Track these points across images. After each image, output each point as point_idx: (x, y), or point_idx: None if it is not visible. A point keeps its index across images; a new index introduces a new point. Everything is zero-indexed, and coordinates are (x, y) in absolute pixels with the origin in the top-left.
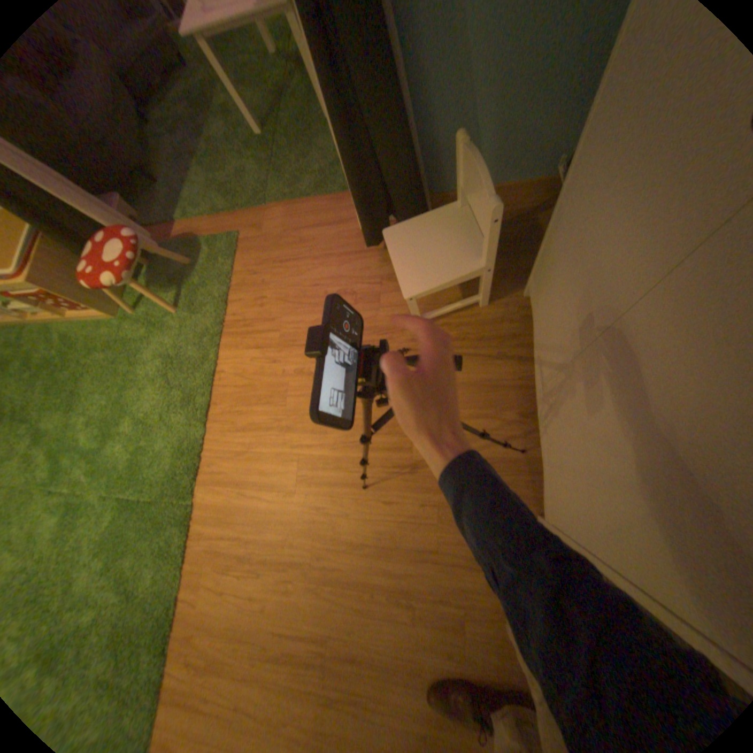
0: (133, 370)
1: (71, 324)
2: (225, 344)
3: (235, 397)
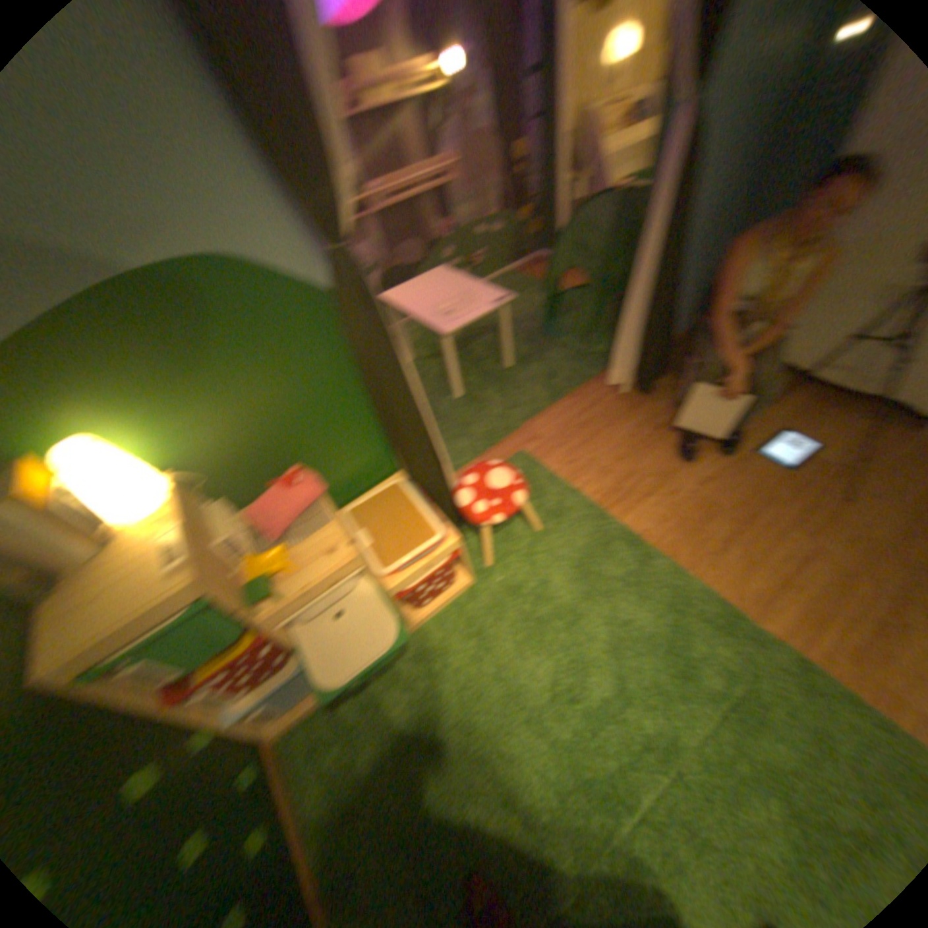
0: (559, 599)
1: (417, 631)
2: (617, 512)
3: (680, 535)
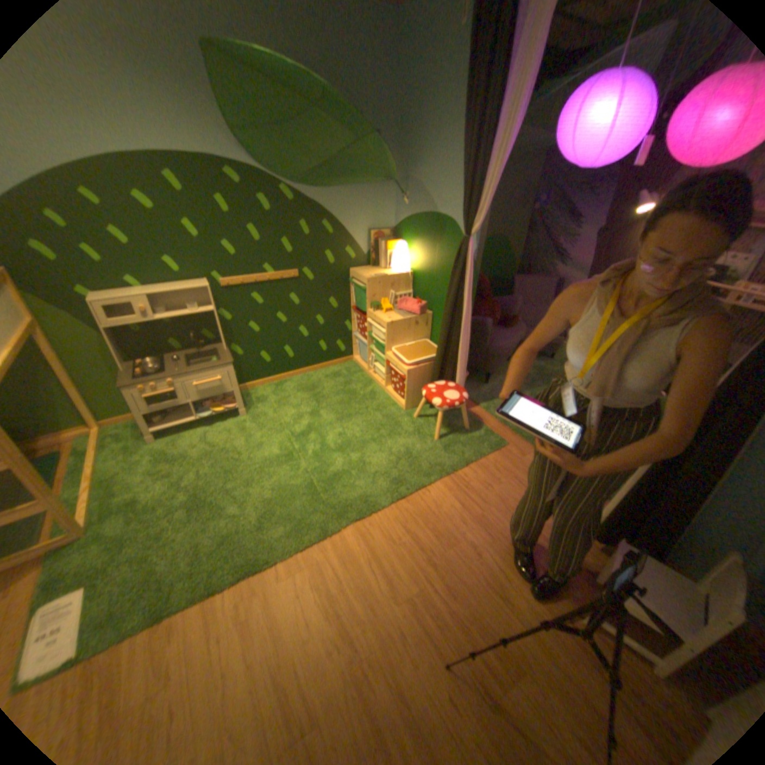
0: (387, 440)
1: (382, 393)
2: (446, 484)
3: (422, 513)
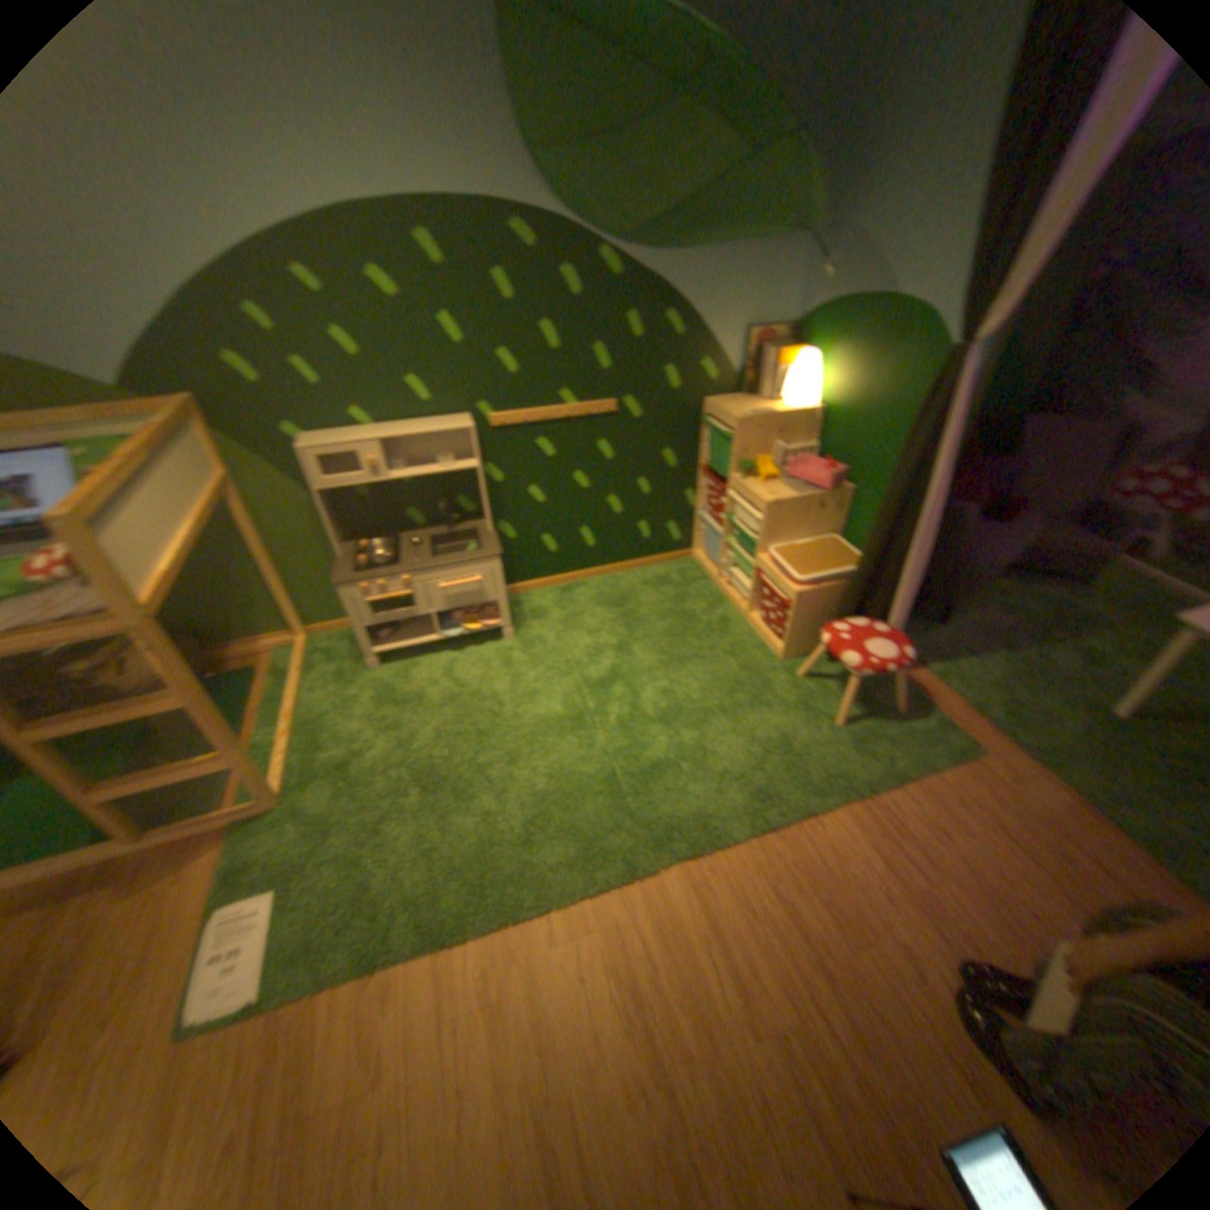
0: (749, 714)
1: (743, 622)
2: (858, 815)
3: (811, 867)
